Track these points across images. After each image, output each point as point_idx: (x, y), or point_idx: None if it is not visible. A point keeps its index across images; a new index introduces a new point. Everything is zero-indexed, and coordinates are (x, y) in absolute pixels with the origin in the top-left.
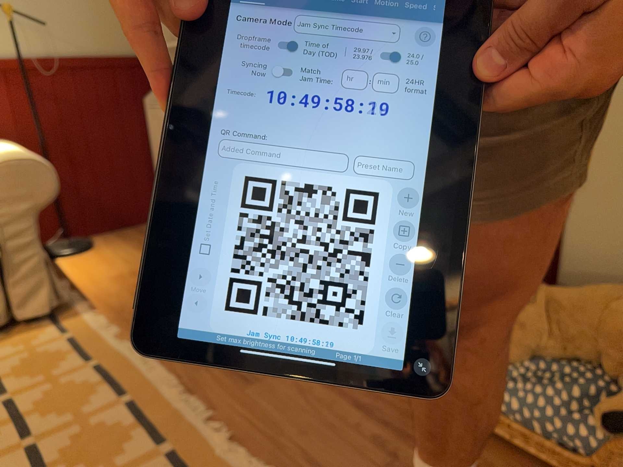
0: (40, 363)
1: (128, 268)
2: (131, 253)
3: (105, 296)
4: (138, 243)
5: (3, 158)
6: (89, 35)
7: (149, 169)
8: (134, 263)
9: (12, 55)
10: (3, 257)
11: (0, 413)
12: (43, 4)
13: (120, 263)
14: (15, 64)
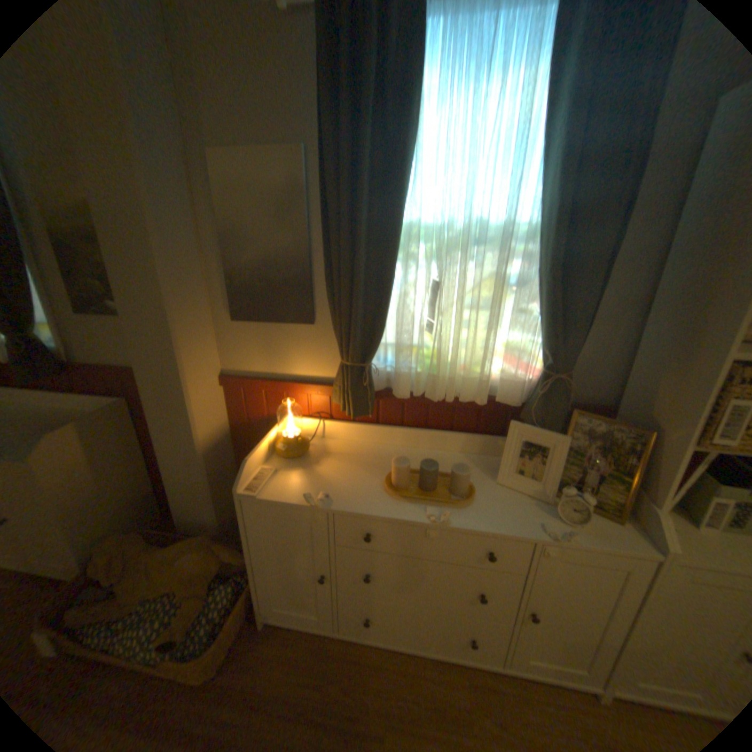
0: None
1: None
2: None
3: None
4: None
5: None
6: None
7: None
8: None
9: None
10: None
11: None
12: None
13: None
14: None
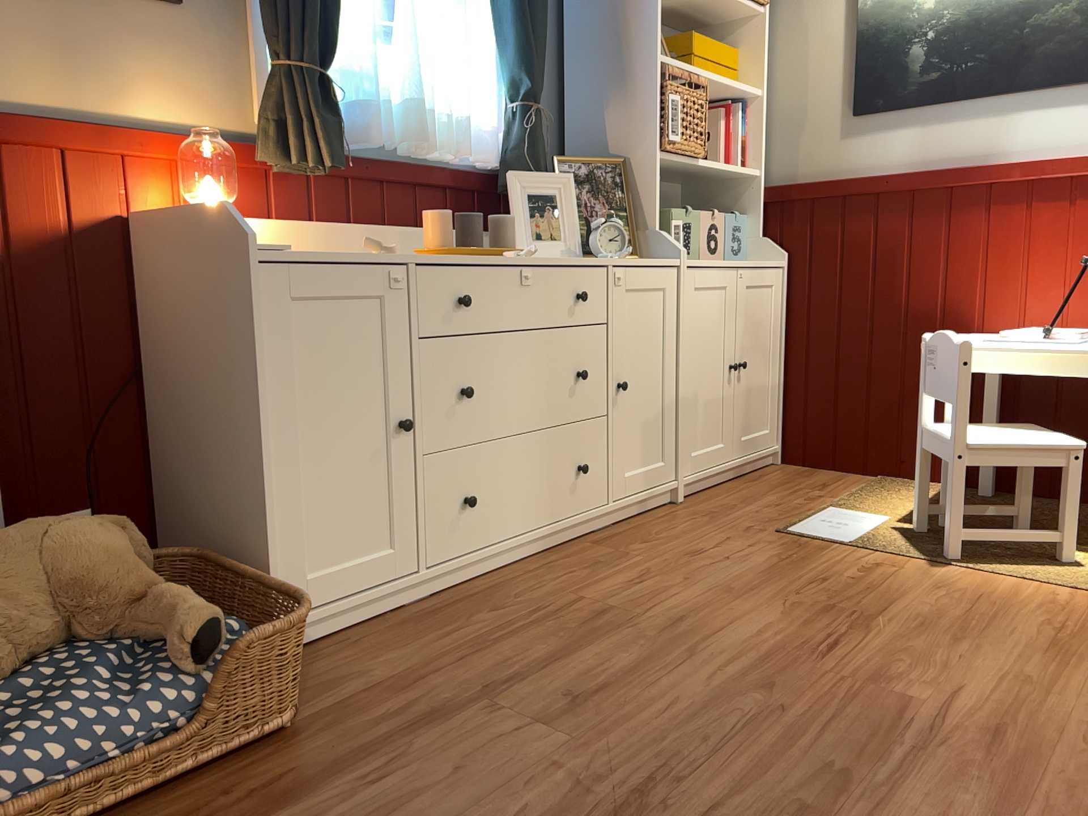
0: None
1: None
2: None
3: None
4: None
5: None
6: None
7: None
8: None
9: None
10: None
11: None
12: None
13: None
14: None
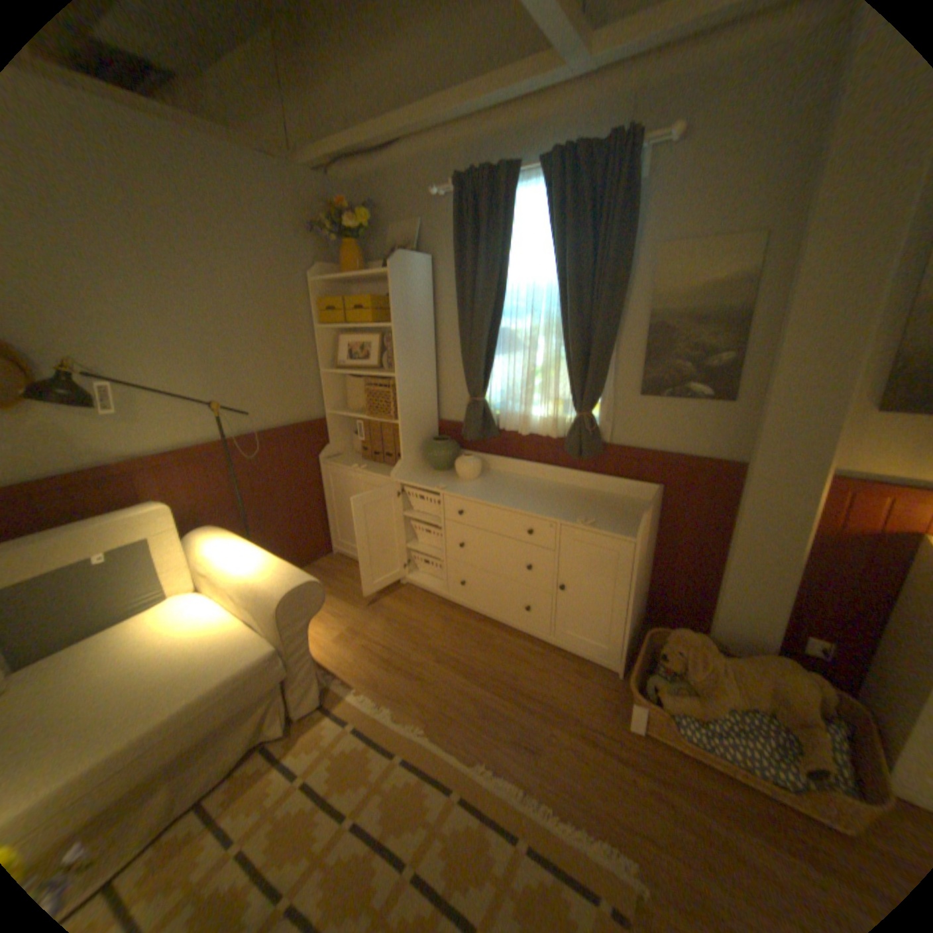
0: (349, 769)
1: (342, 625)
2: (331, 603)
3: (346, 666)
4: (328, 587)
5: (281, 585)
6: (273, 408)
7: (321, 513)
8: (342, 616)
9: (208, 438)
10: (286, 672)
11: (357, 842)
12: (236, 387)
13: (330, 618)
14: (213, 448)
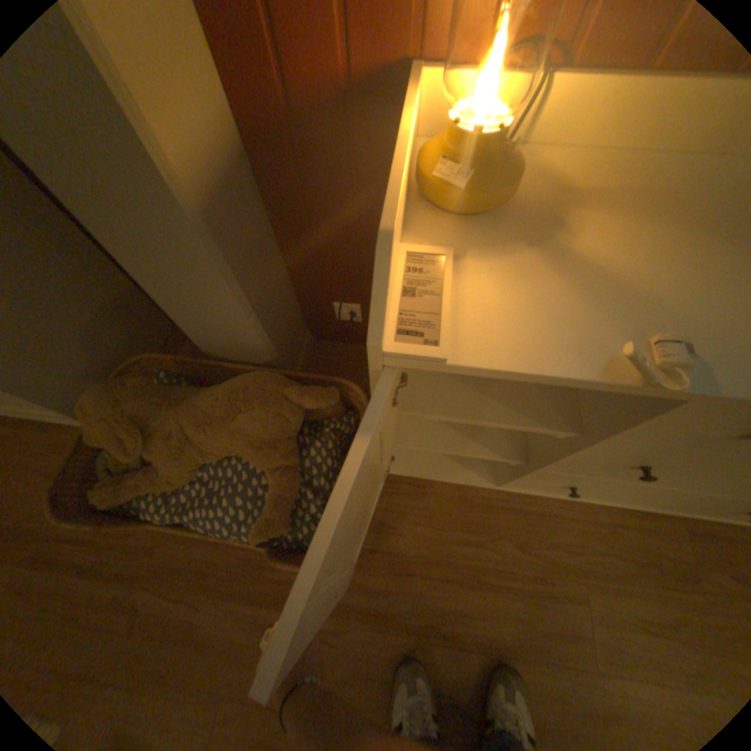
0: None
1: None
2: None
3: None
4: None
5: None
6: None
7: None
8: None
9: None
10: None
11: None
12: None
13: None
14: None
